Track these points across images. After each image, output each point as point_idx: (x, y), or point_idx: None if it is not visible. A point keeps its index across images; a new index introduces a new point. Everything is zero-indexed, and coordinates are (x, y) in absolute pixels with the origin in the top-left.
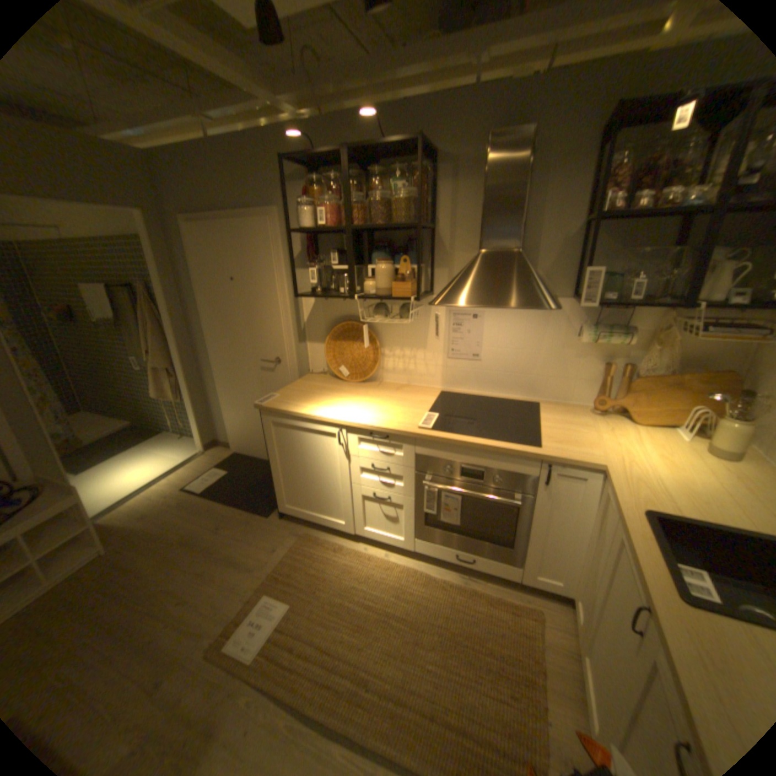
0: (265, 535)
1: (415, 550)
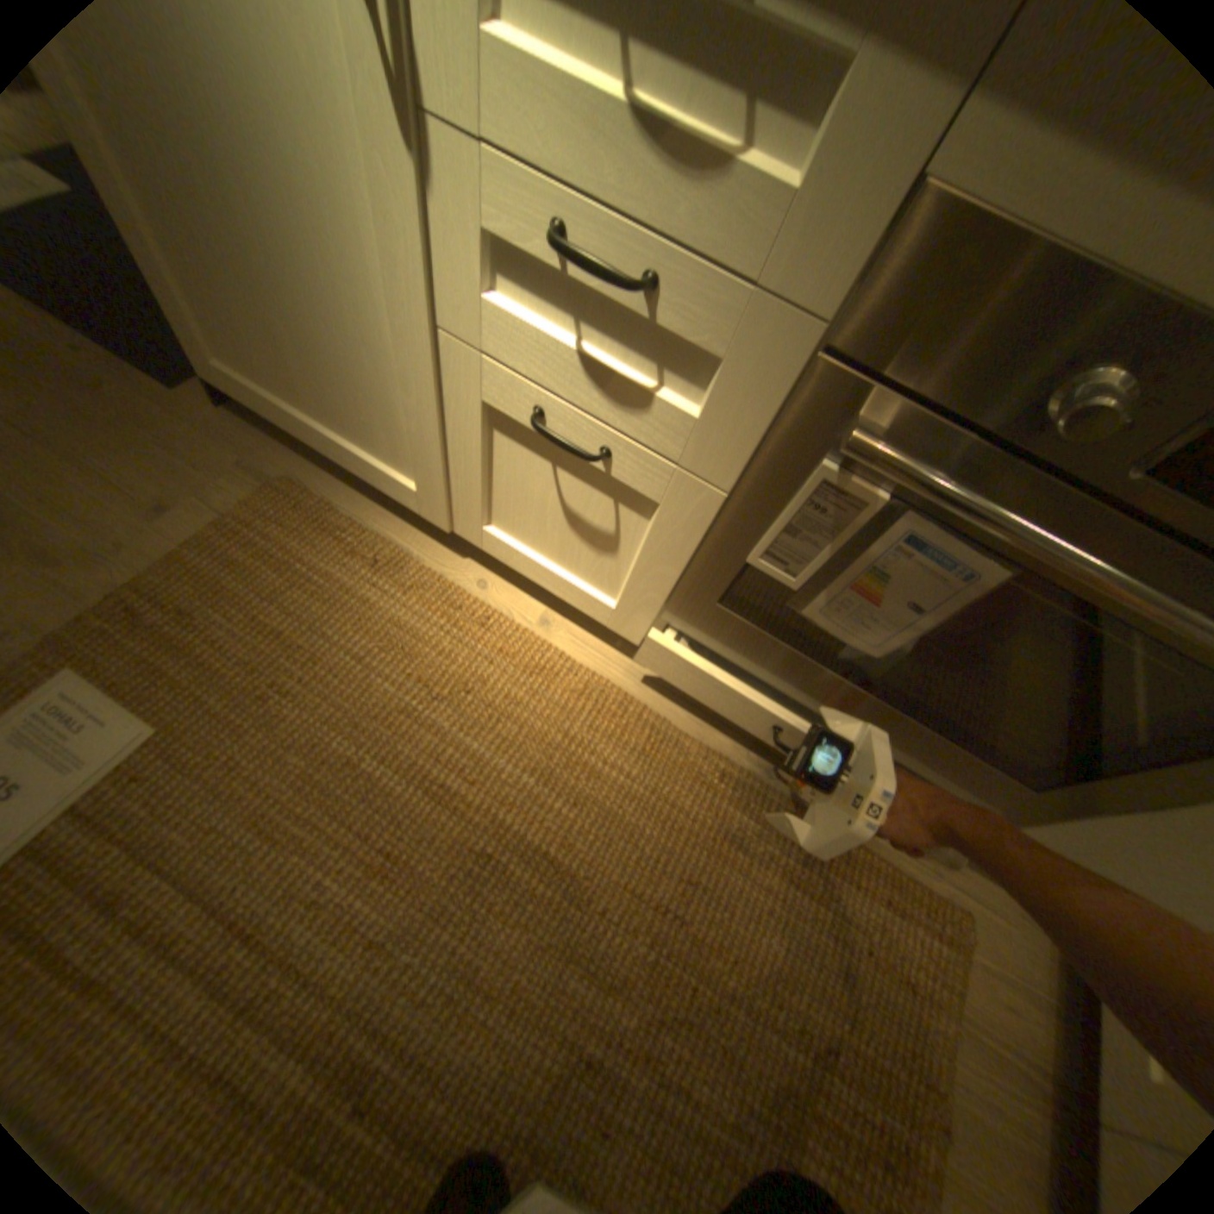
0: (145, 446)
1: (646, 643)
